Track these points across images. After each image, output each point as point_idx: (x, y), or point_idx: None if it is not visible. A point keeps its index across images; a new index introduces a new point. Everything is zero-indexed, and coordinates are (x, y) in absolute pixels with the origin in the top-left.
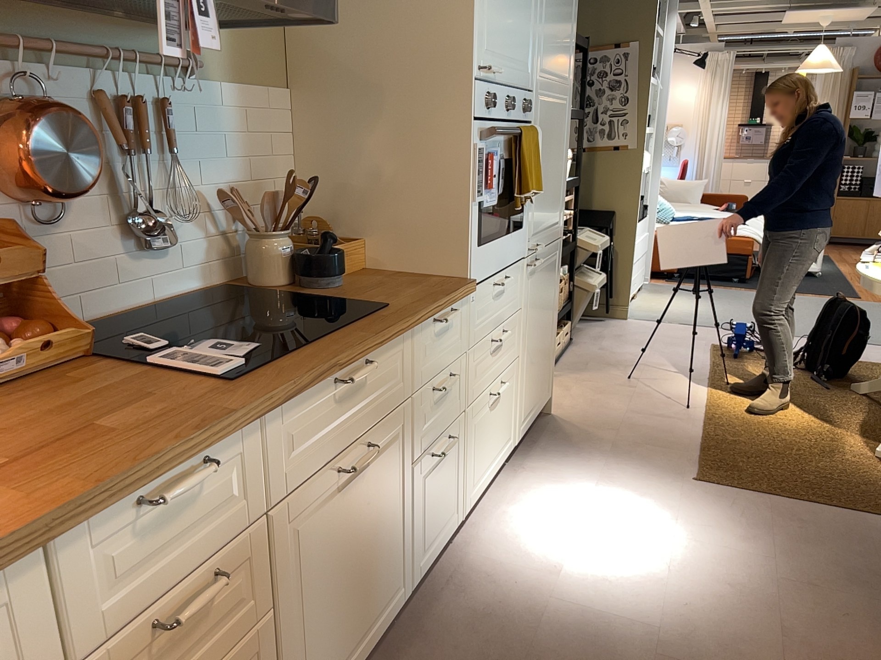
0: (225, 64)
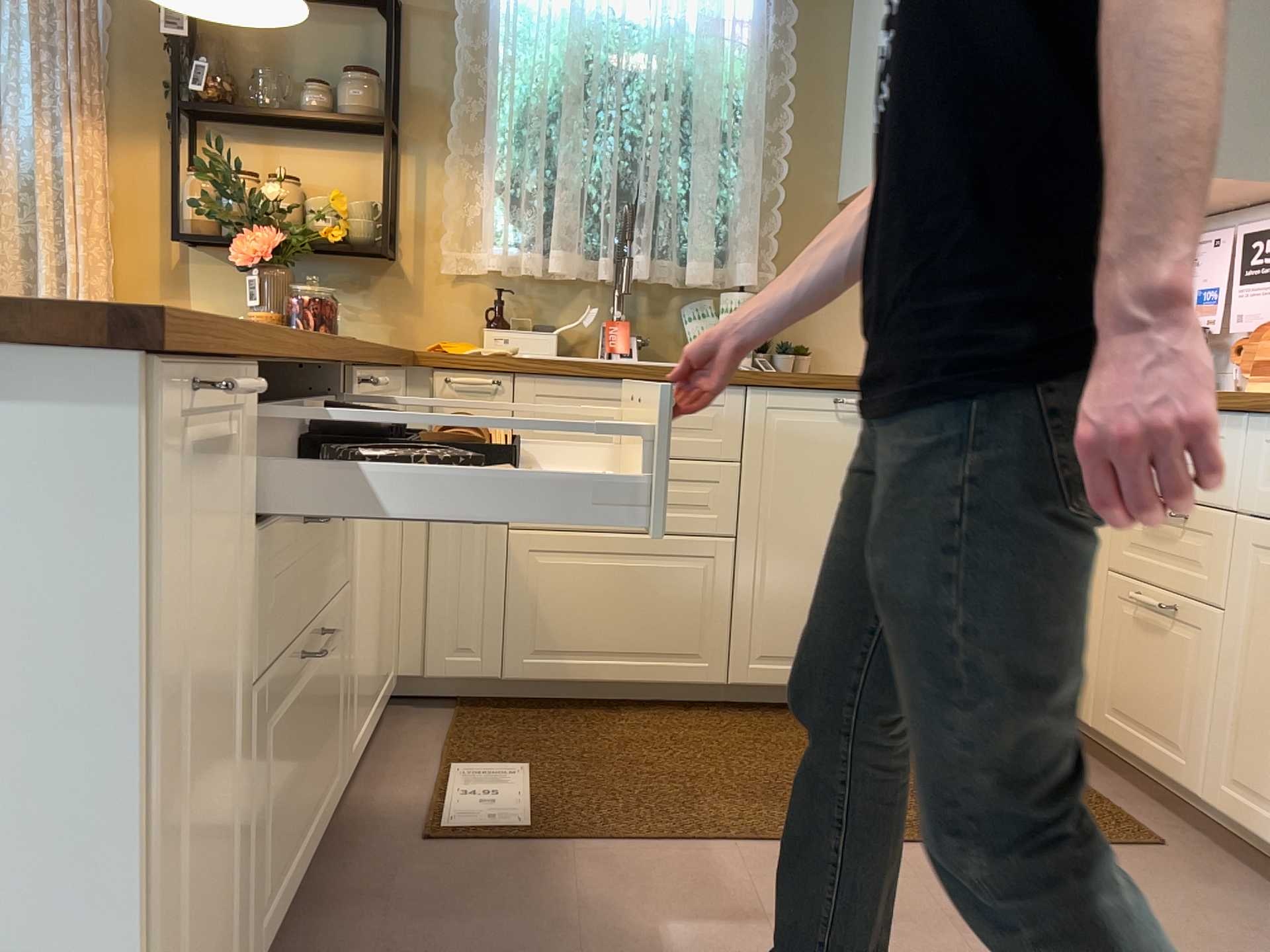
0: None
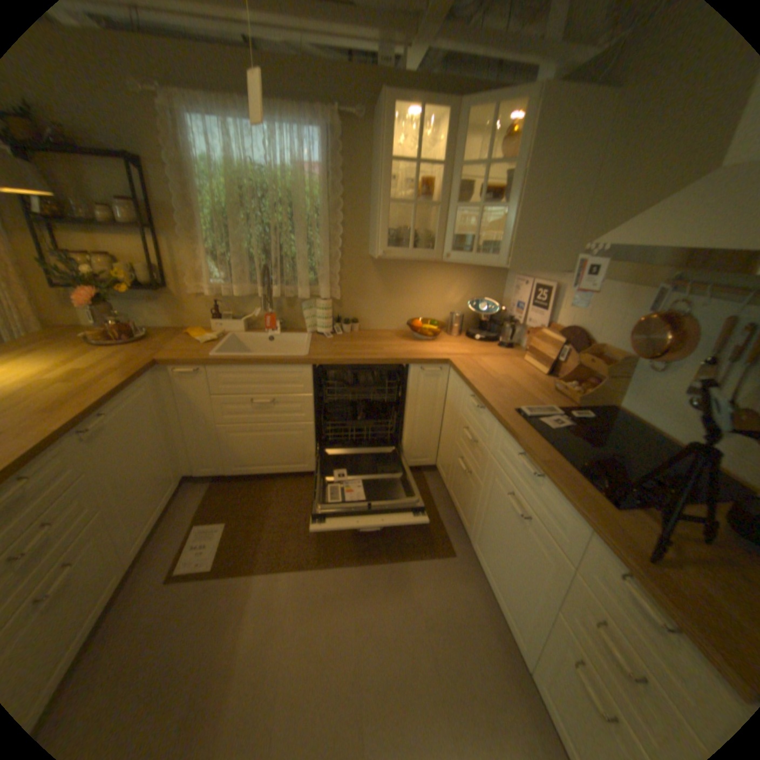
0: None
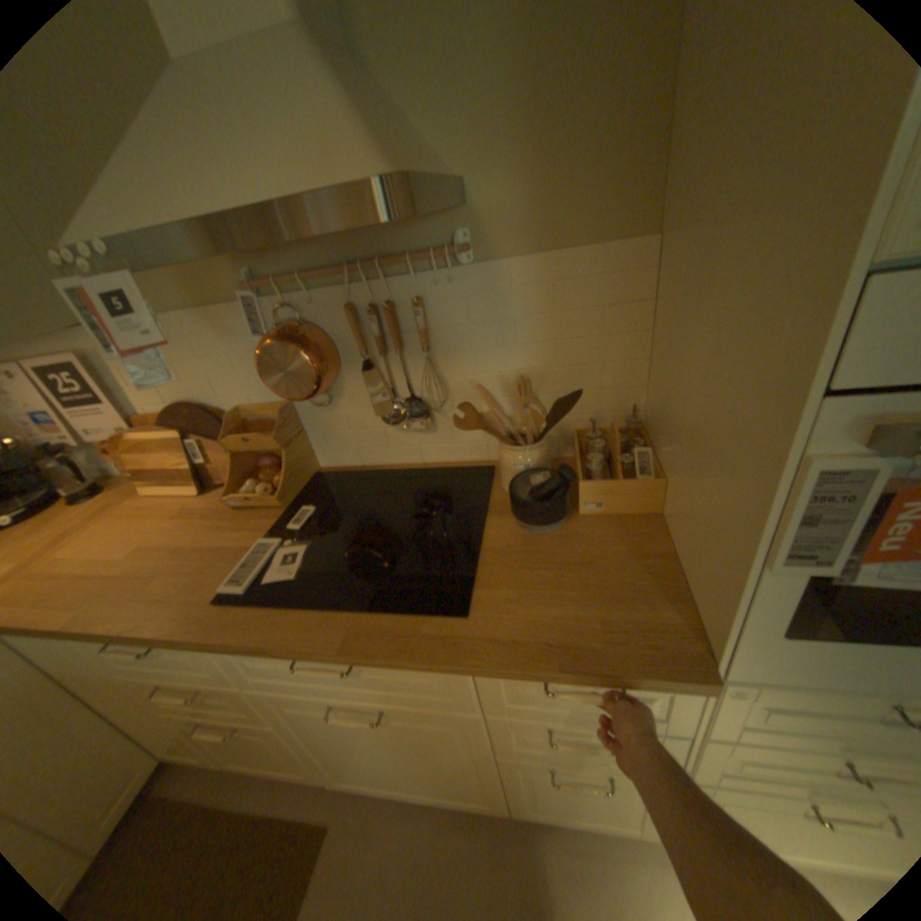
0: (519, 228)
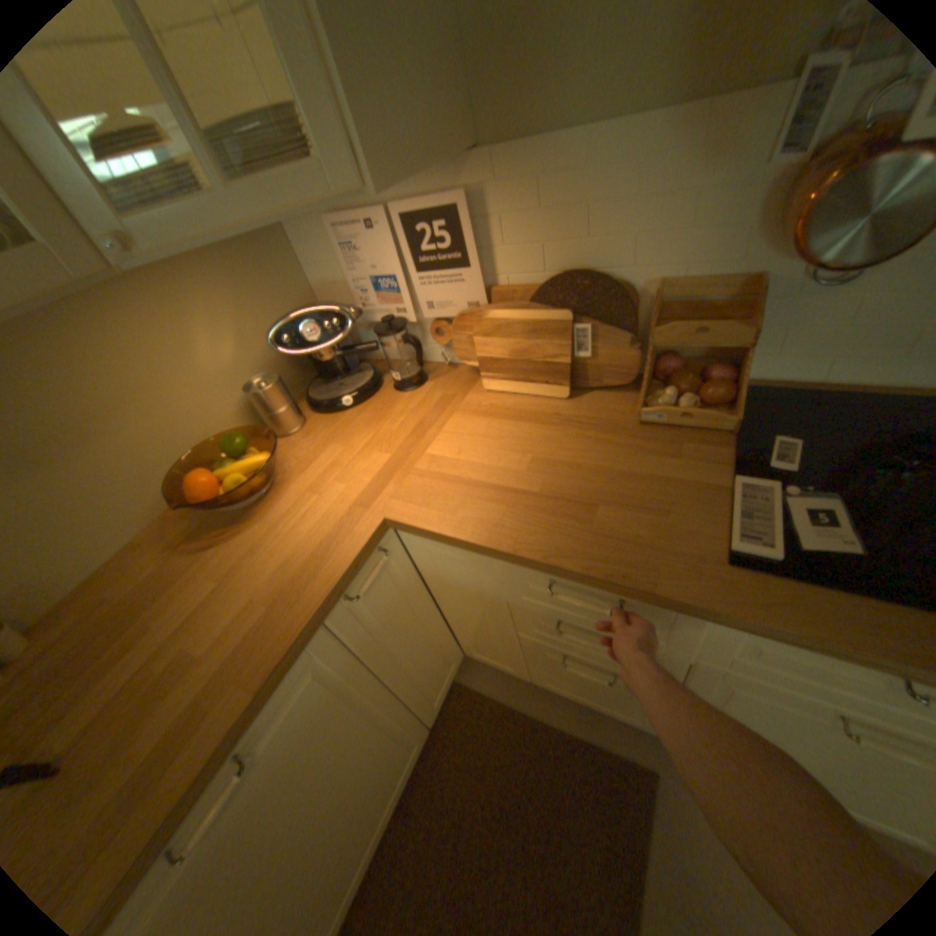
0: None
